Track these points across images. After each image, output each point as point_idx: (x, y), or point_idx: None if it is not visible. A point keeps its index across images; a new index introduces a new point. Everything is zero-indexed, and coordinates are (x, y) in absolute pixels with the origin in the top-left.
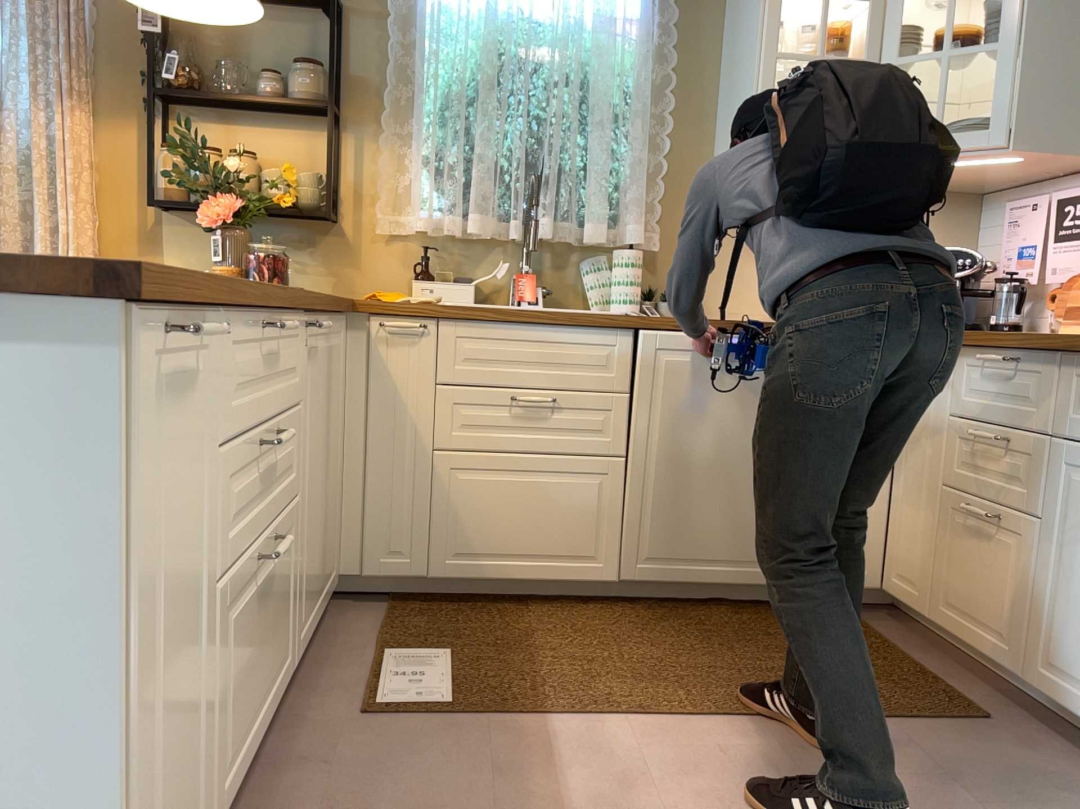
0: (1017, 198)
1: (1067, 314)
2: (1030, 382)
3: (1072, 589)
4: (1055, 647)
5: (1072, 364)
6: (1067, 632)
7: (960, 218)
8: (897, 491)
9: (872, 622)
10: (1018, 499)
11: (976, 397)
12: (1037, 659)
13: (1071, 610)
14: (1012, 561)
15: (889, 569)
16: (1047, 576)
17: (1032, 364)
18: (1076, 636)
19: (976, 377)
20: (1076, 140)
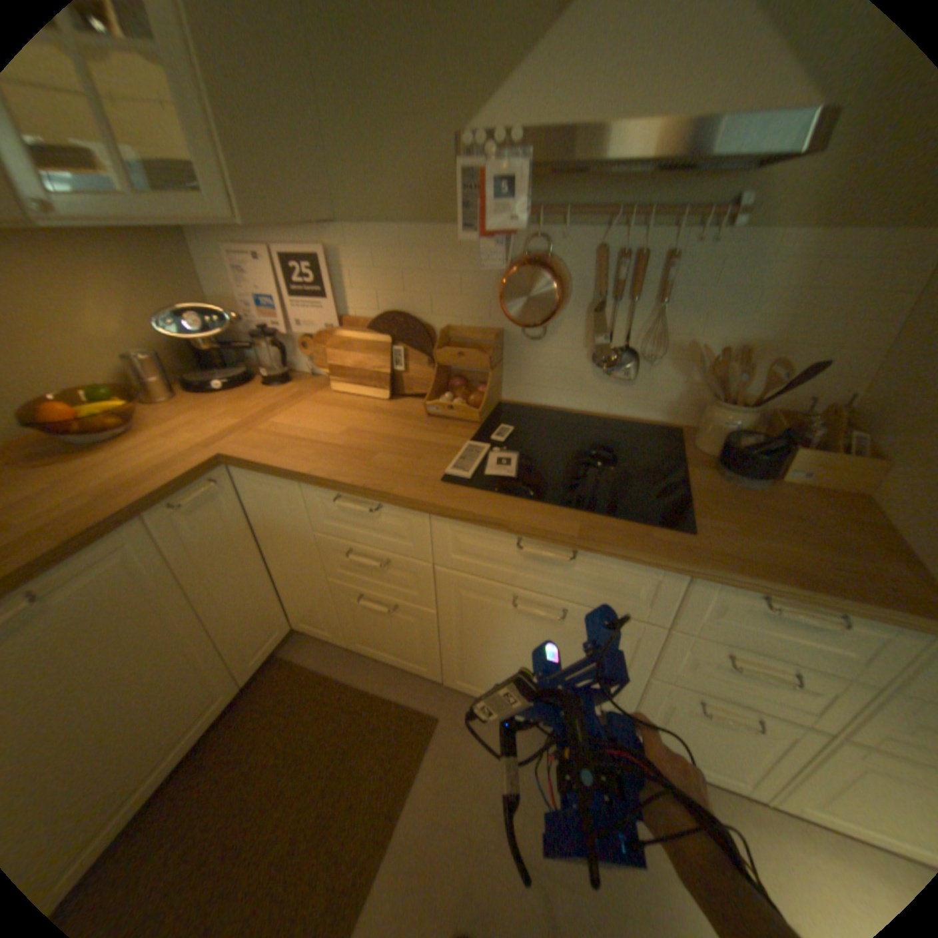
0: (223, 236)
1: (330, 371)
2: (397, 523)
3: (473, 648)
4: (465, 672)
5: (441, 519)
6: (473, 667)
7: (170, 255)
8: (275, 574)
9: (297, 656)
10: (408, 596)
11: (337, 522)
12: (451, 676)
13: (473, 658)
14: (414, 628)
15: (293, 619)
16: (449, 640)
17: (396, 509)
18: (481, 670)
19: (331, 508)
20: (291, 205)
